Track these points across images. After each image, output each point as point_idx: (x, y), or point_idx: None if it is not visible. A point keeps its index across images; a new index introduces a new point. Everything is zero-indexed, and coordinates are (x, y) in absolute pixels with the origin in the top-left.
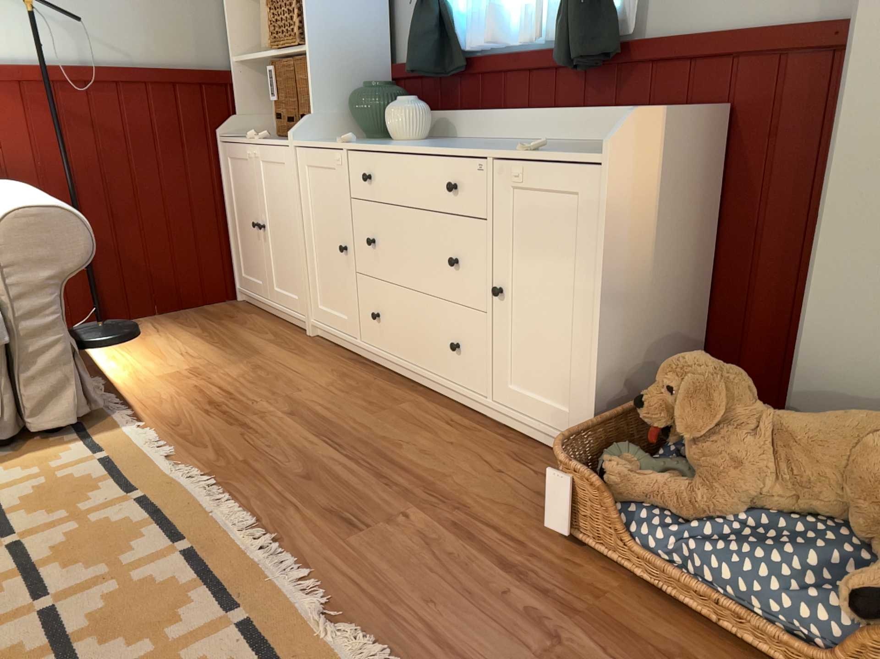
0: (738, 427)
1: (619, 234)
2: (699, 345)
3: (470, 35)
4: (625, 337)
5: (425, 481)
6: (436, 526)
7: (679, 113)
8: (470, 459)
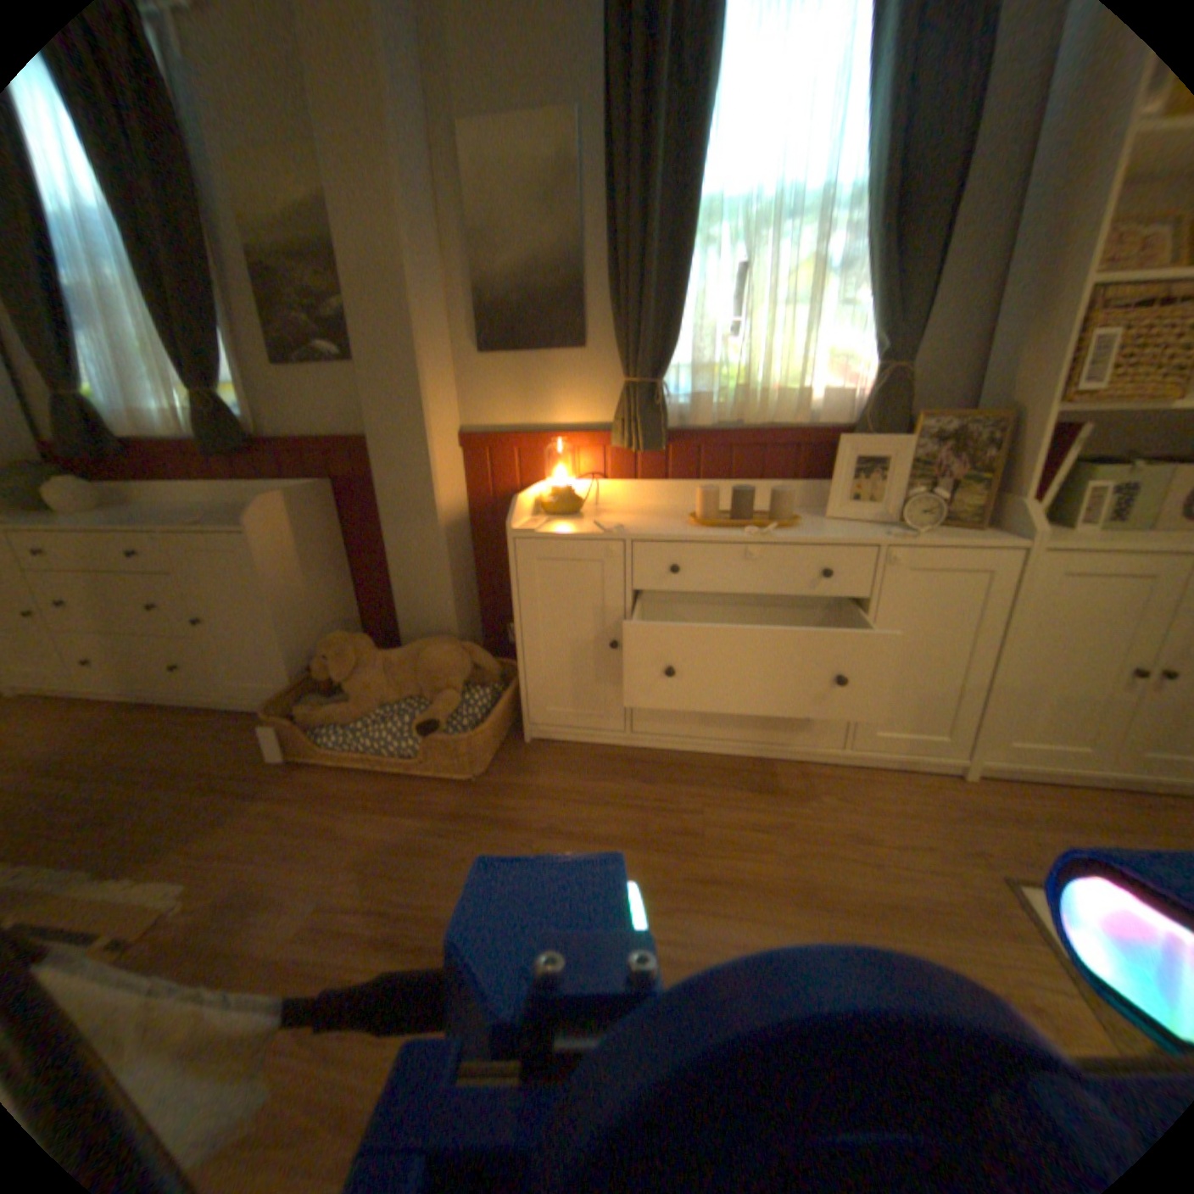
0: (366, 667)
1: (272, 572)
2: (358, 621)
3: (118, 421)
4: (299, 632)
5: (169, 771)
6: (183, 796)
7: (295, 491)
8: (206, 743)
